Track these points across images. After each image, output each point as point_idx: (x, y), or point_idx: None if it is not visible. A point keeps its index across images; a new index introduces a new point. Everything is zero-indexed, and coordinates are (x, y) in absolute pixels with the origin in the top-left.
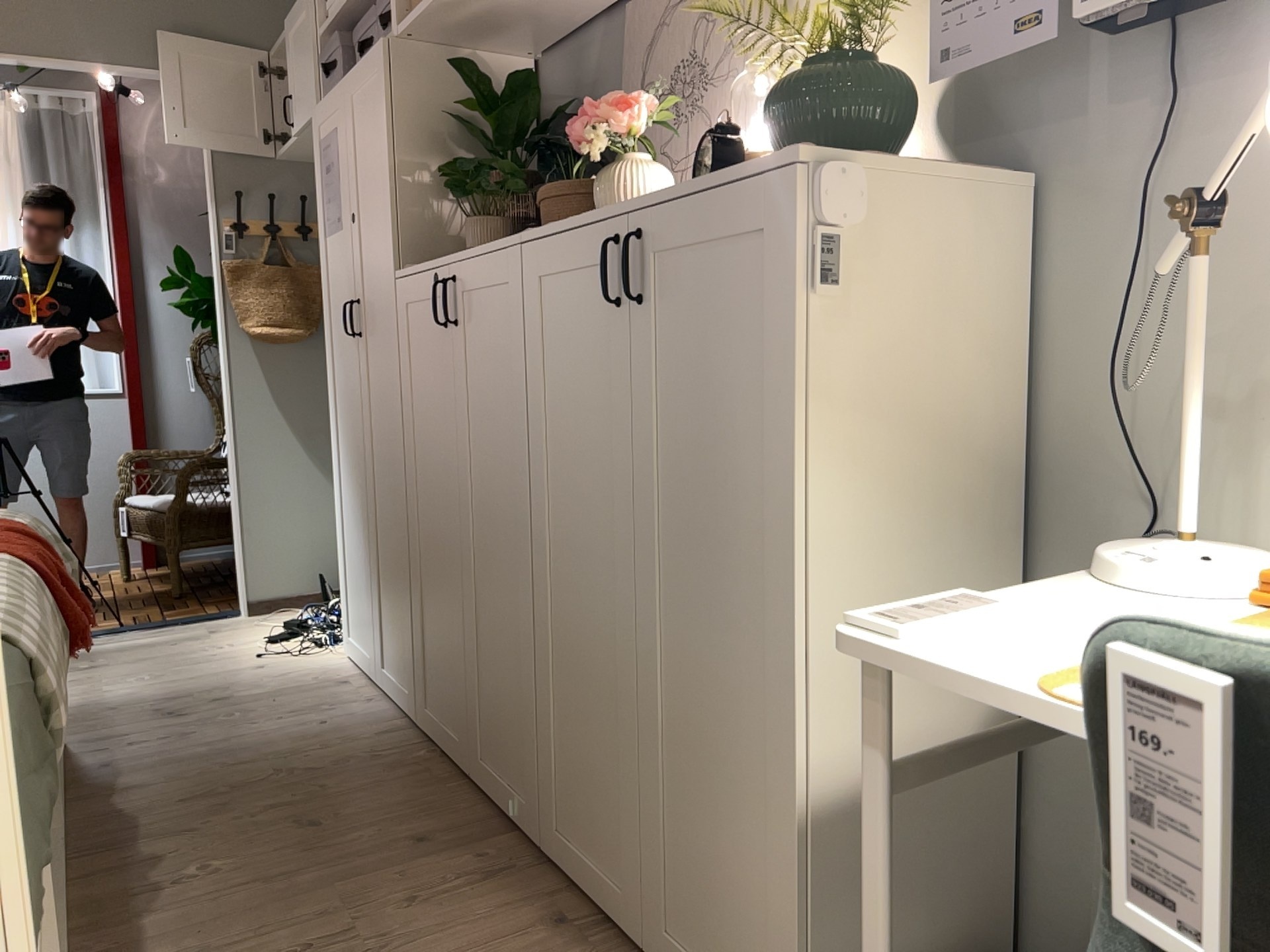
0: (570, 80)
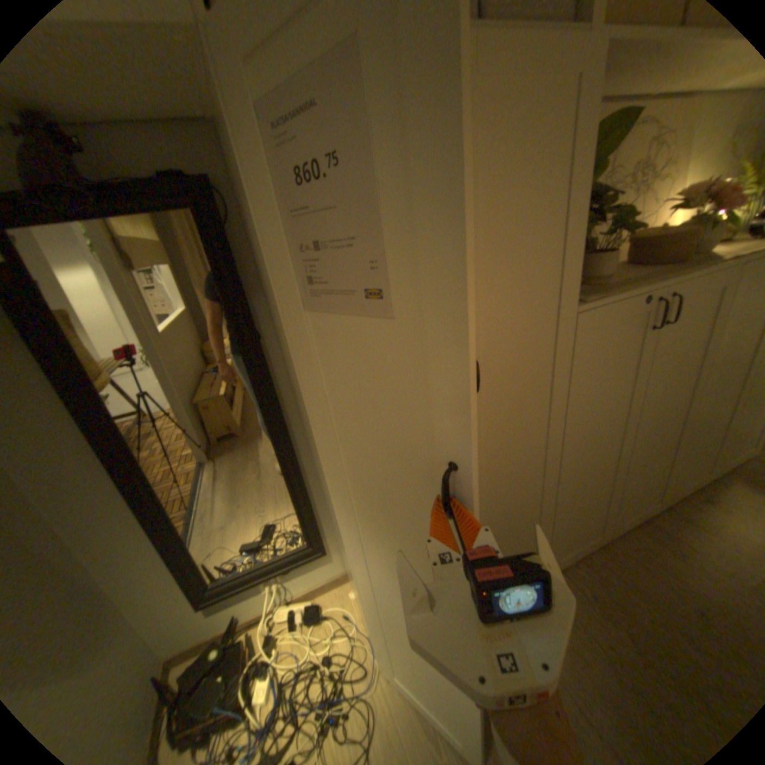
0: None
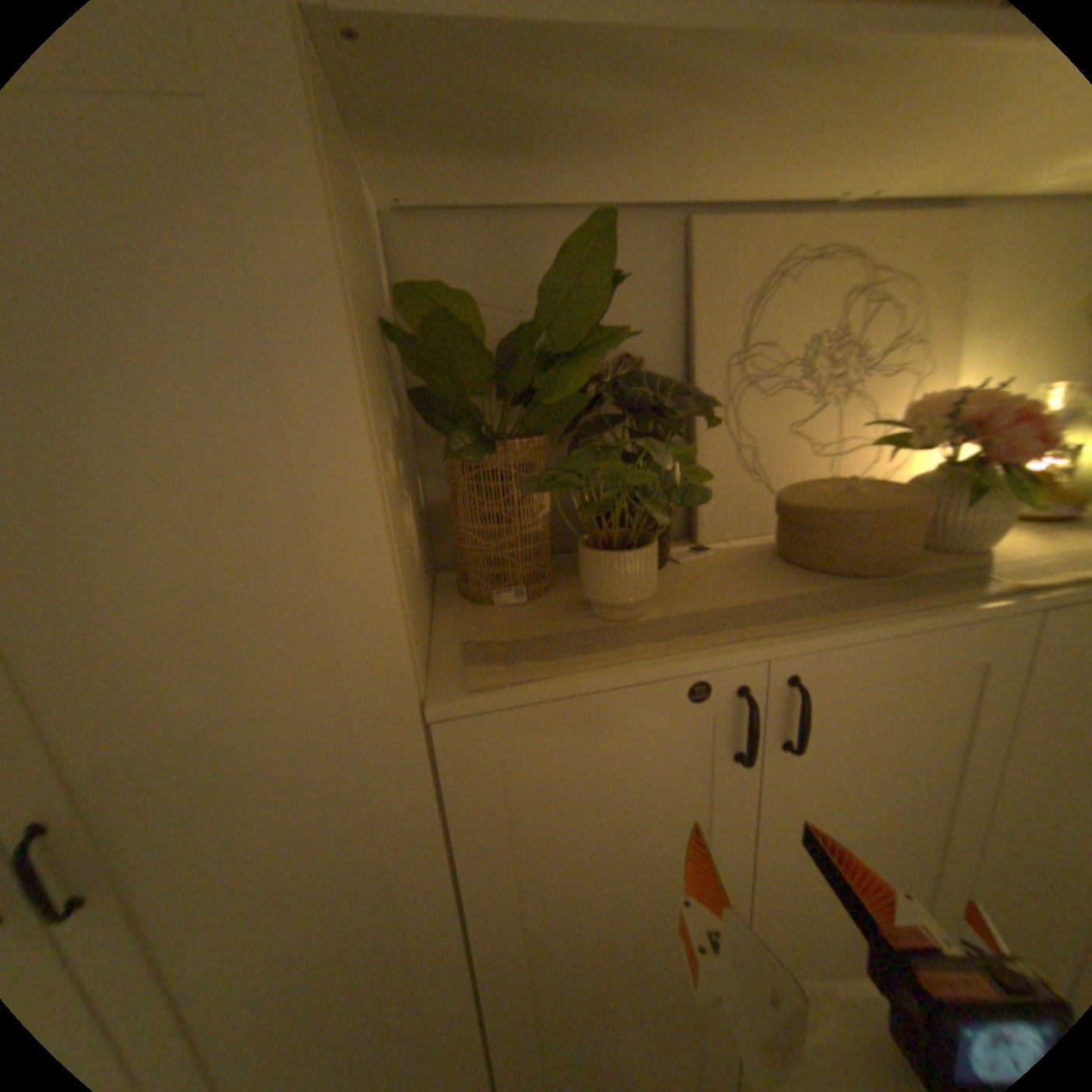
0: (508, 282)
